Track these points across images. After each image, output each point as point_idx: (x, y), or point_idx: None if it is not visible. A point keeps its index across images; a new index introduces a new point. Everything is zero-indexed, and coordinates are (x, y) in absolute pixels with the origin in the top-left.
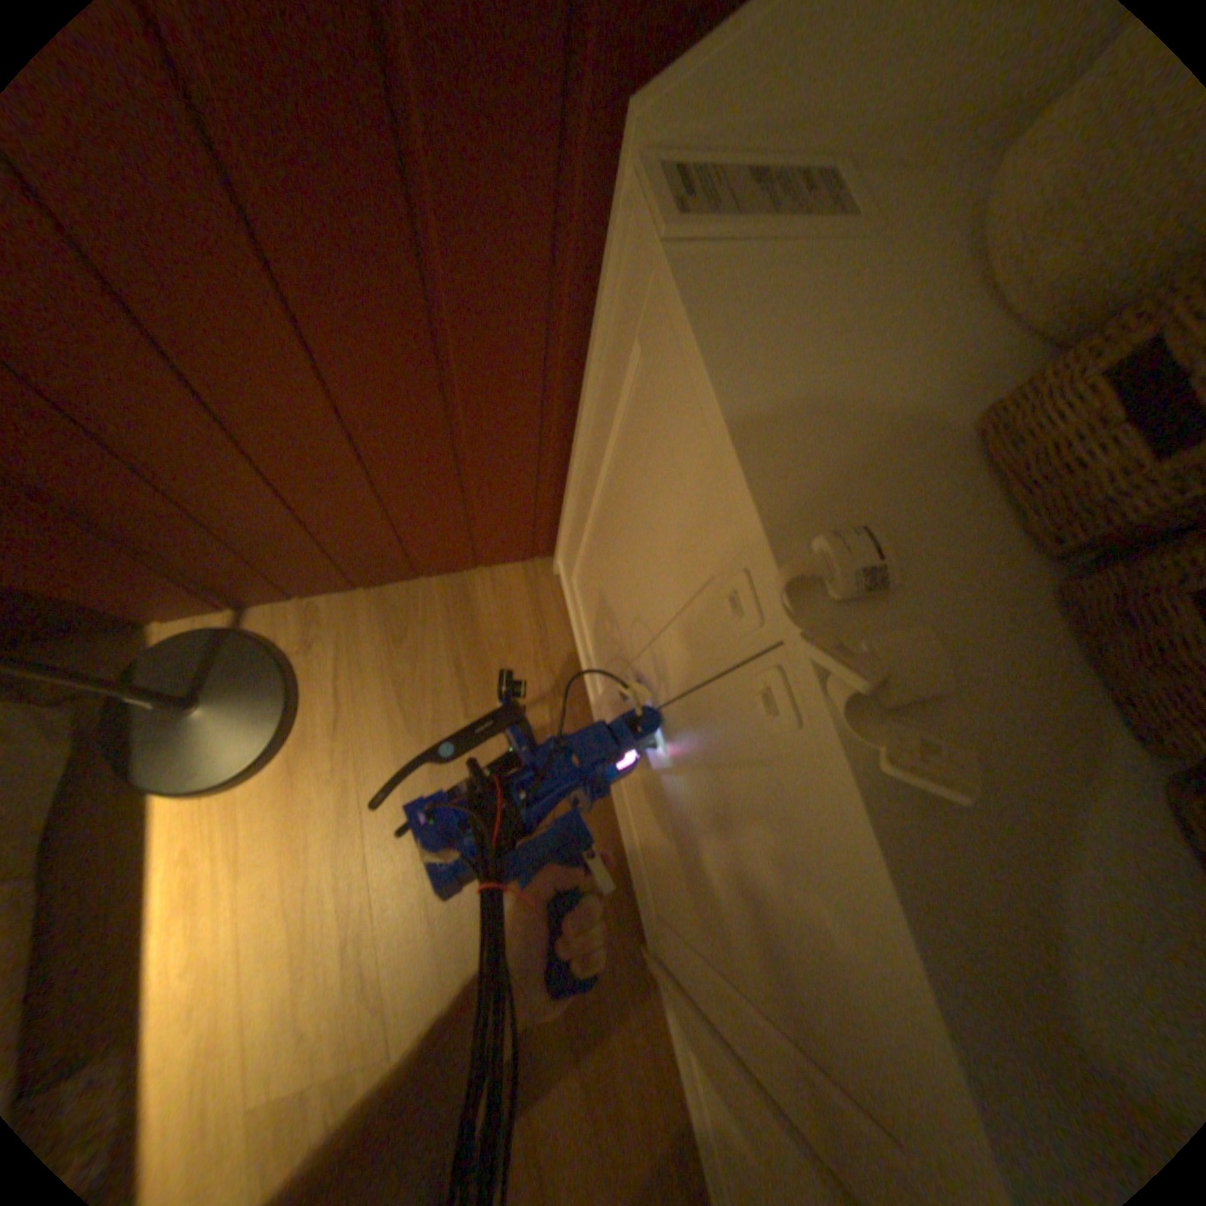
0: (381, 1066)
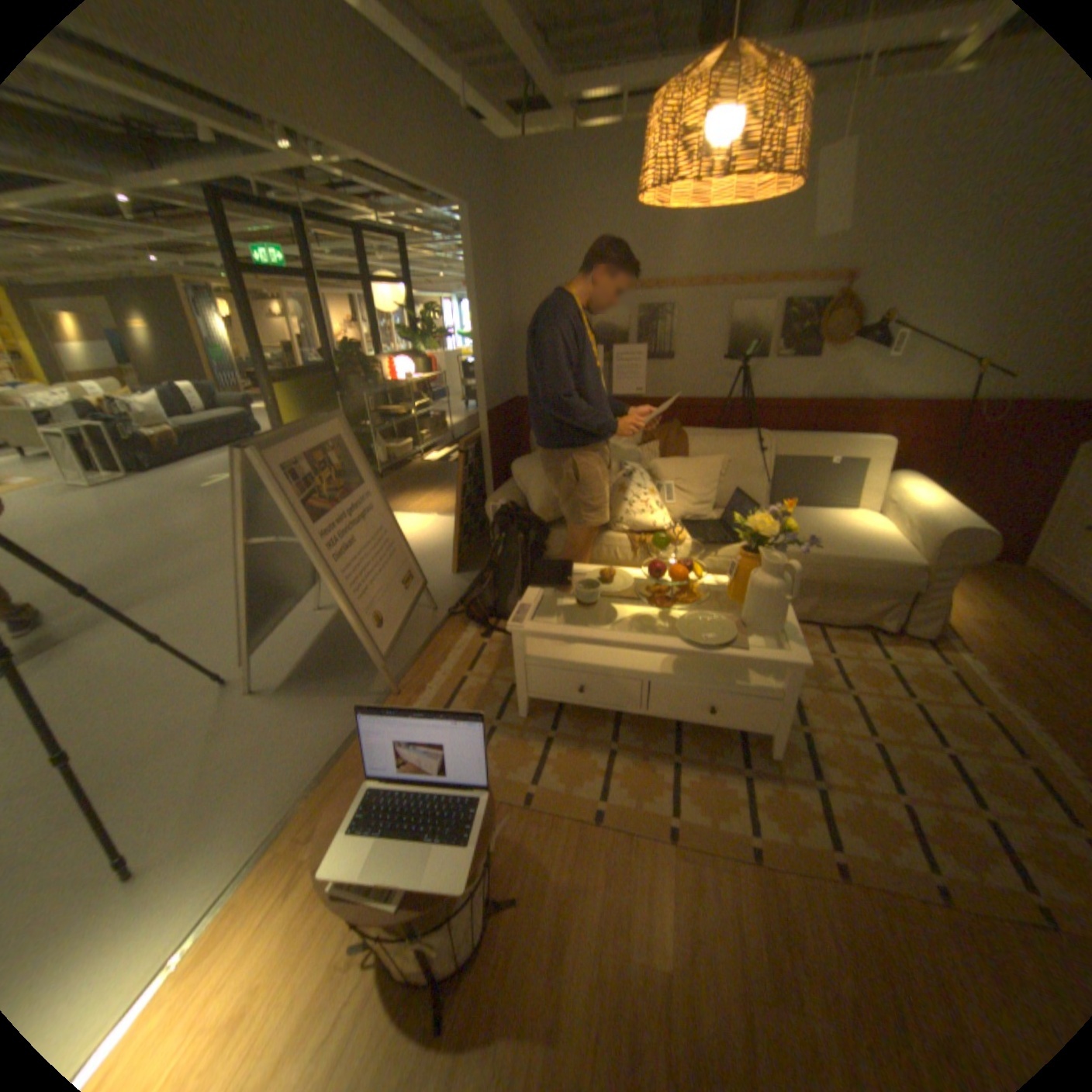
0: (1011, 622)
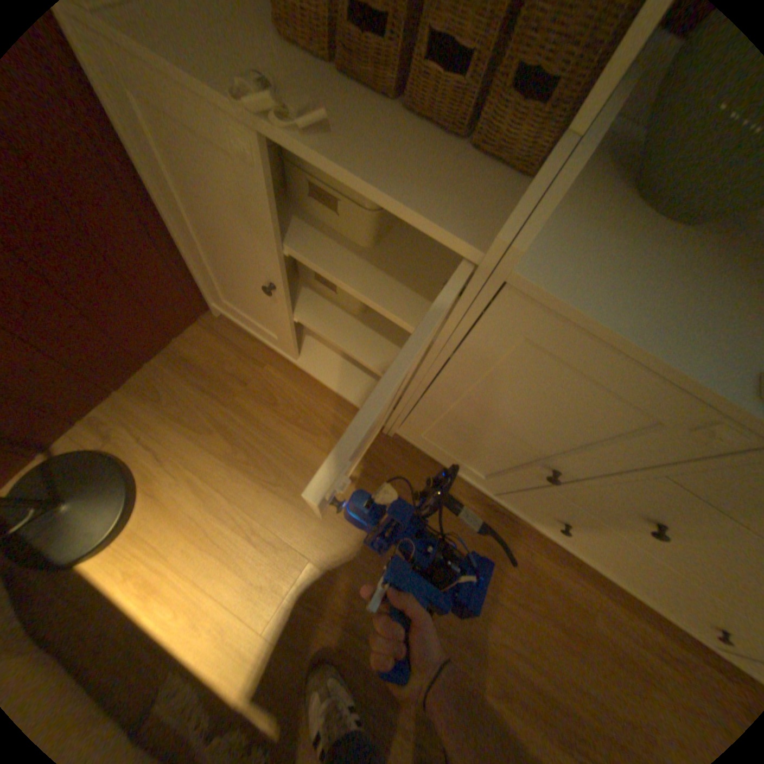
0: (307, 563)
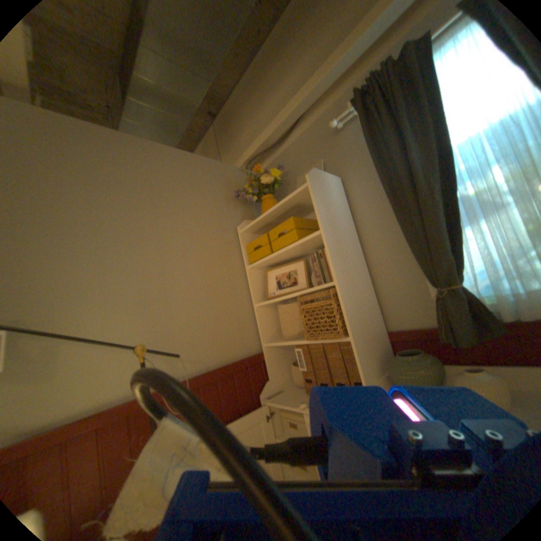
0: None
